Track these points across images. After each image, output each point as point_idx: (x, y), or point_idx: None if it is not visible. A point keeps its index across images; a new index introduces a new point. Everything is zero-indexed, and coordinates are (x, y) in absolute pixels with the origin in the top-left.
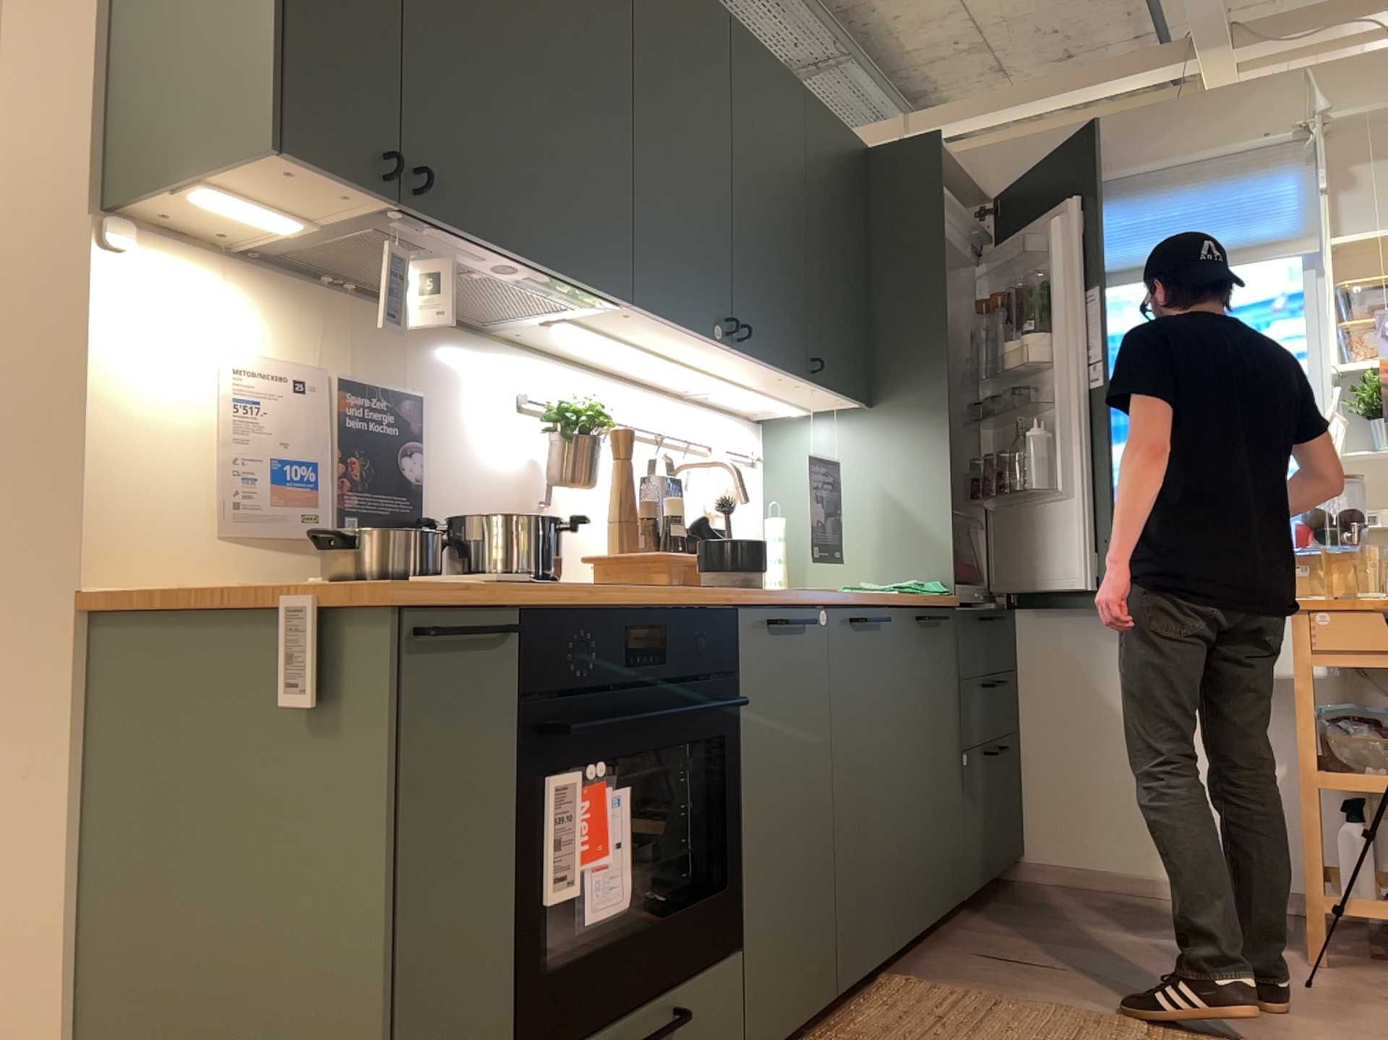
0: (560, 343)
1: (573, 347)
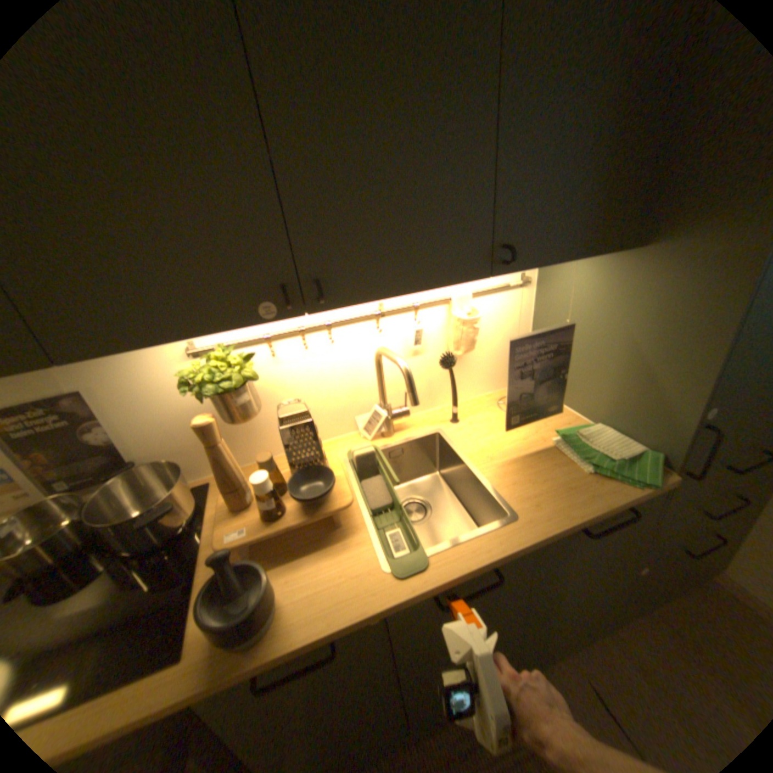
0: None
1: None
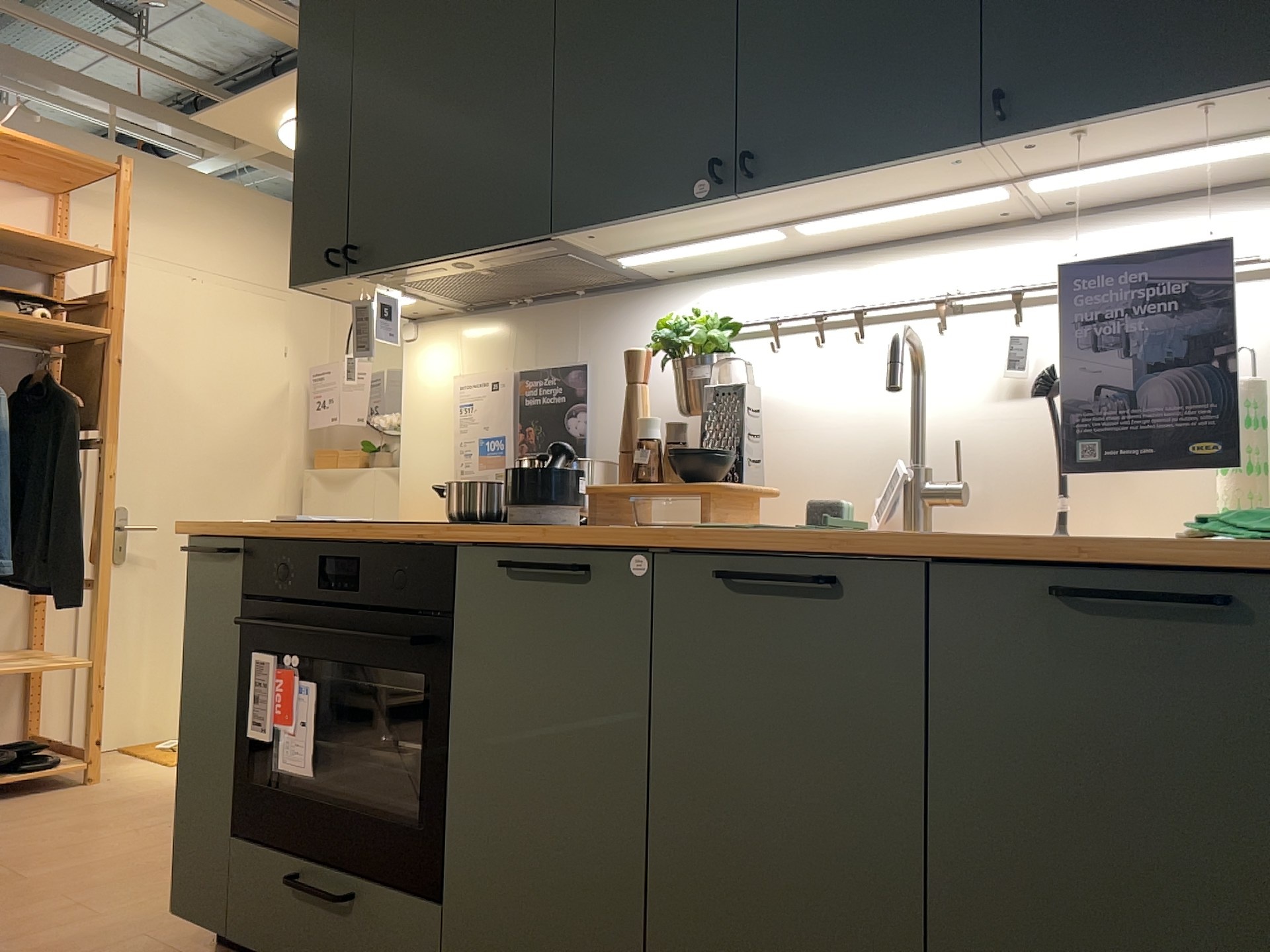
0: (721, 258)
1: (743, 254)
